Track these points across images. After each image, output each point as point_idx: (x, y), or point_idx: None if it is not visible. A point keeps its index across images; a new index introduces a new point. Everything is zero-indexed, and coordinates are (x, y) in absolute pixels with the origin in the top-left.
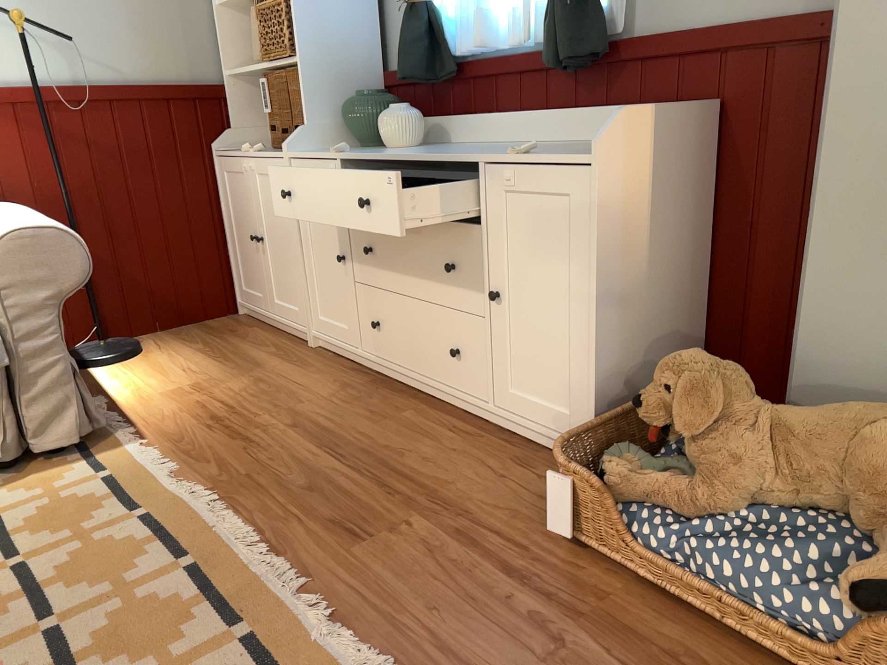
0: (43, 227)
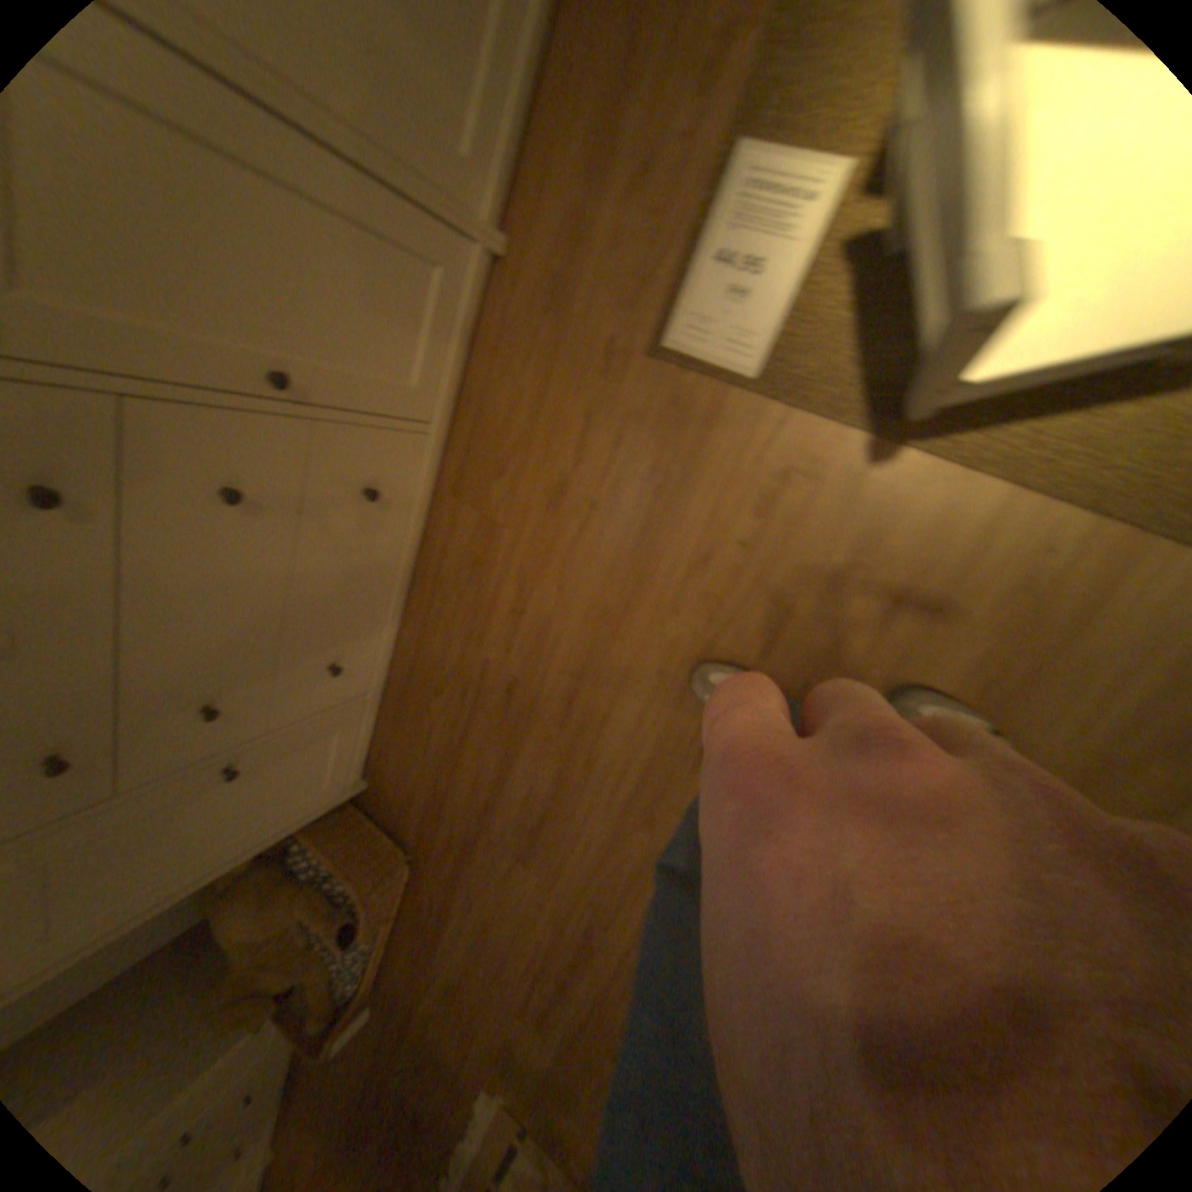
0: None
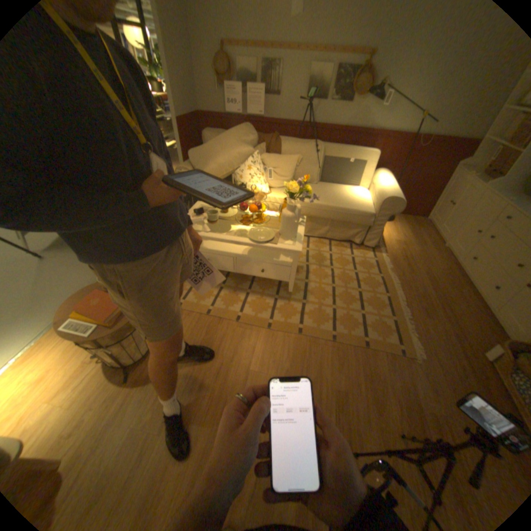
0: (398, 197)
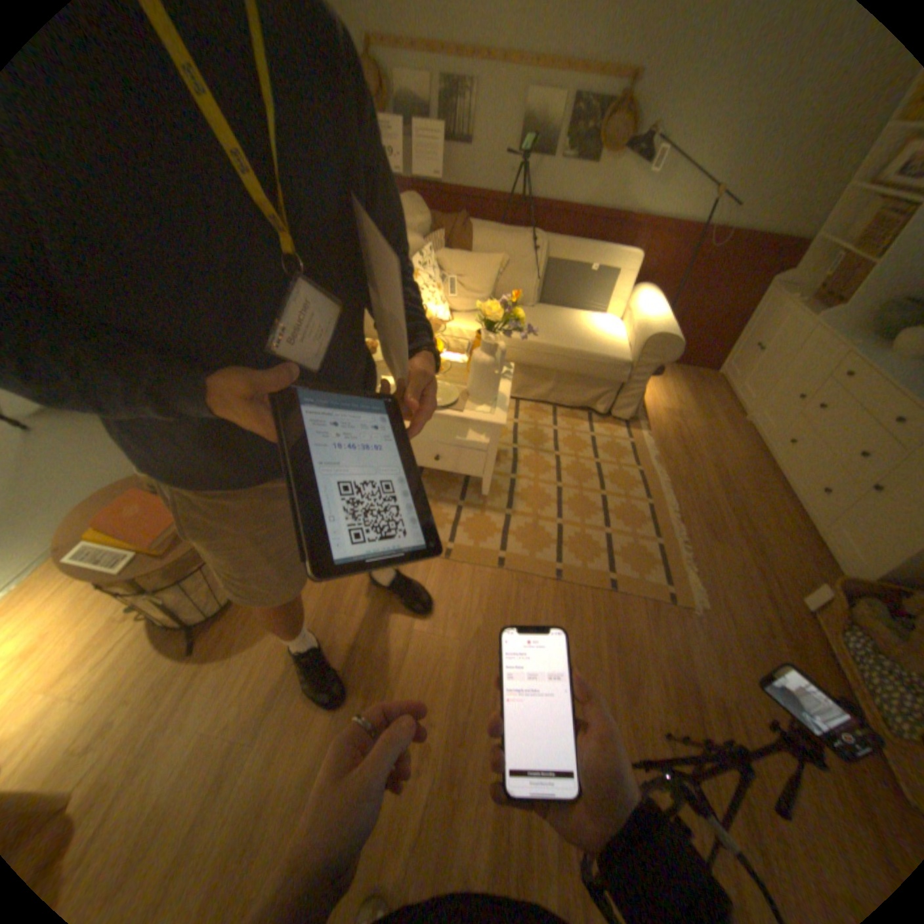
0: (672, 335)
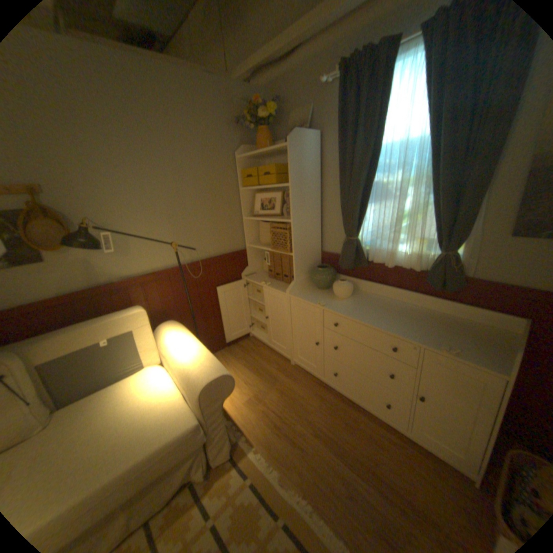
0: (217, 376)
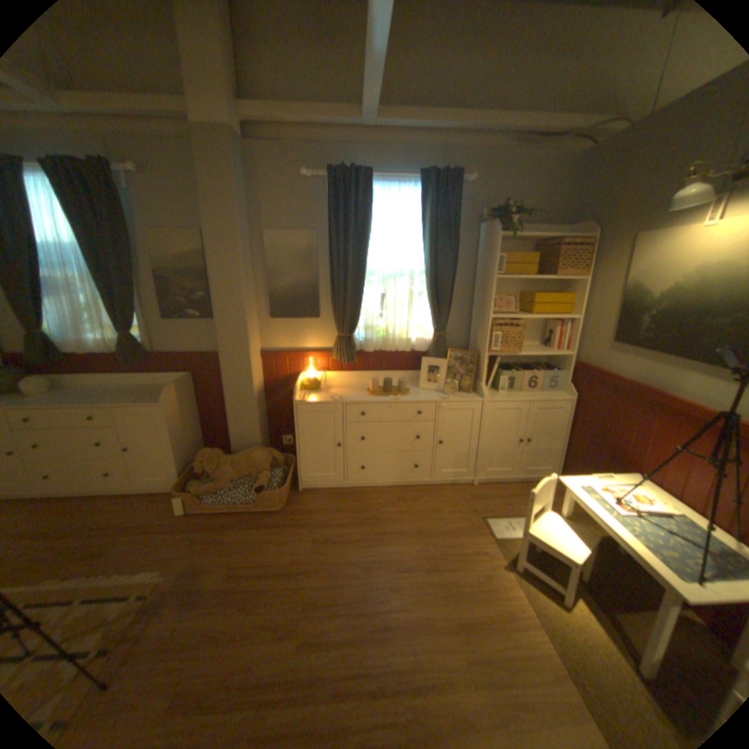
0: None
